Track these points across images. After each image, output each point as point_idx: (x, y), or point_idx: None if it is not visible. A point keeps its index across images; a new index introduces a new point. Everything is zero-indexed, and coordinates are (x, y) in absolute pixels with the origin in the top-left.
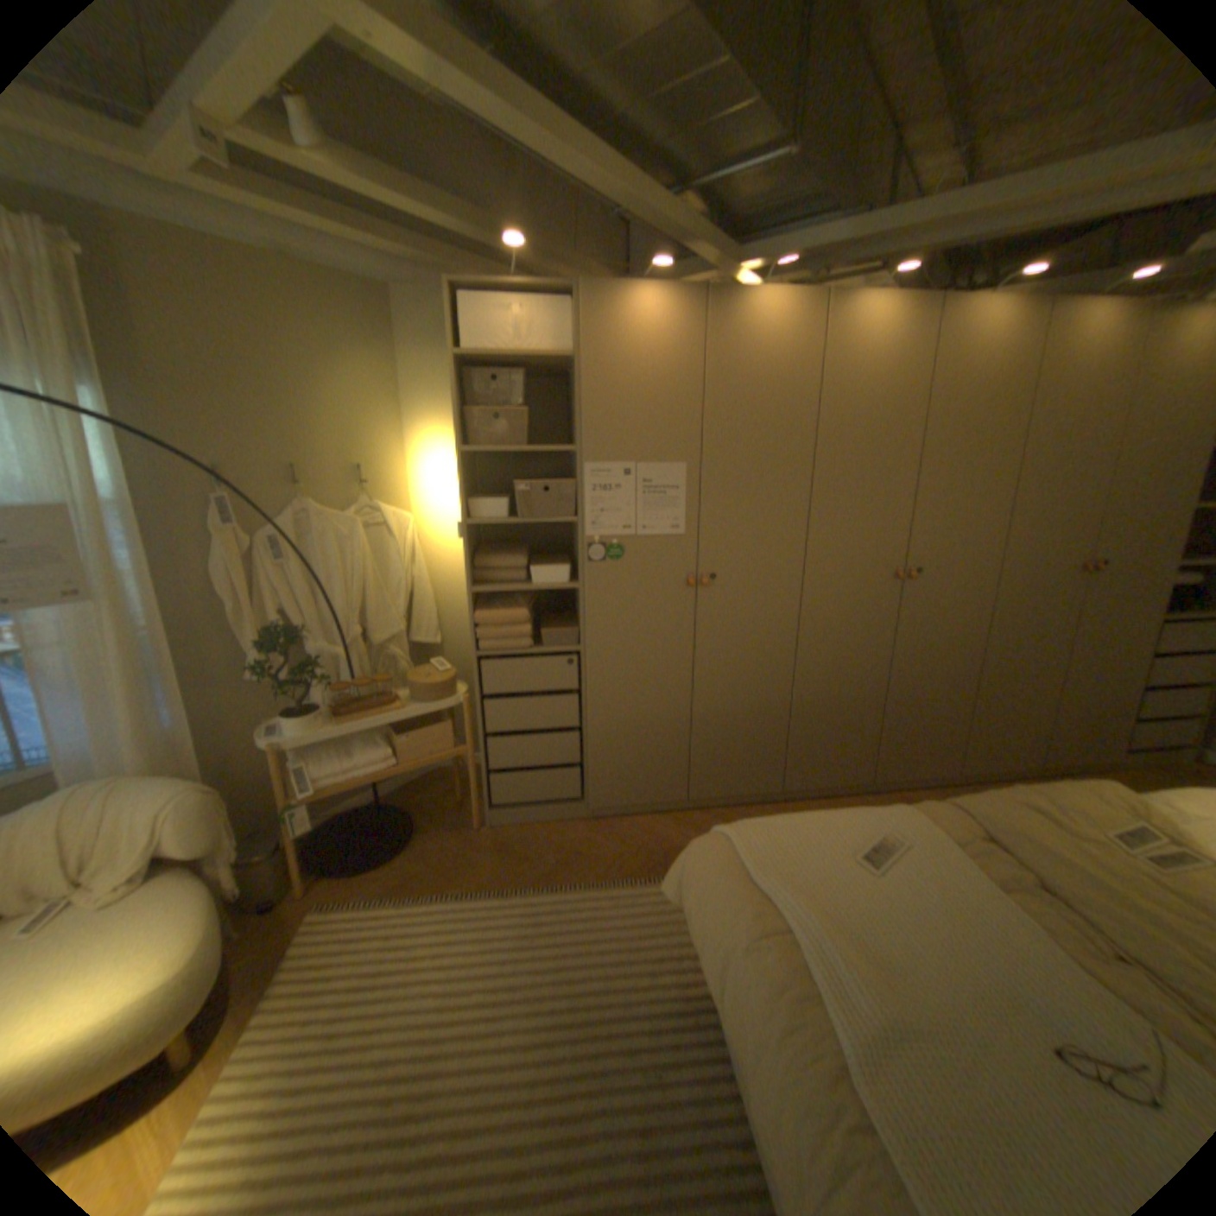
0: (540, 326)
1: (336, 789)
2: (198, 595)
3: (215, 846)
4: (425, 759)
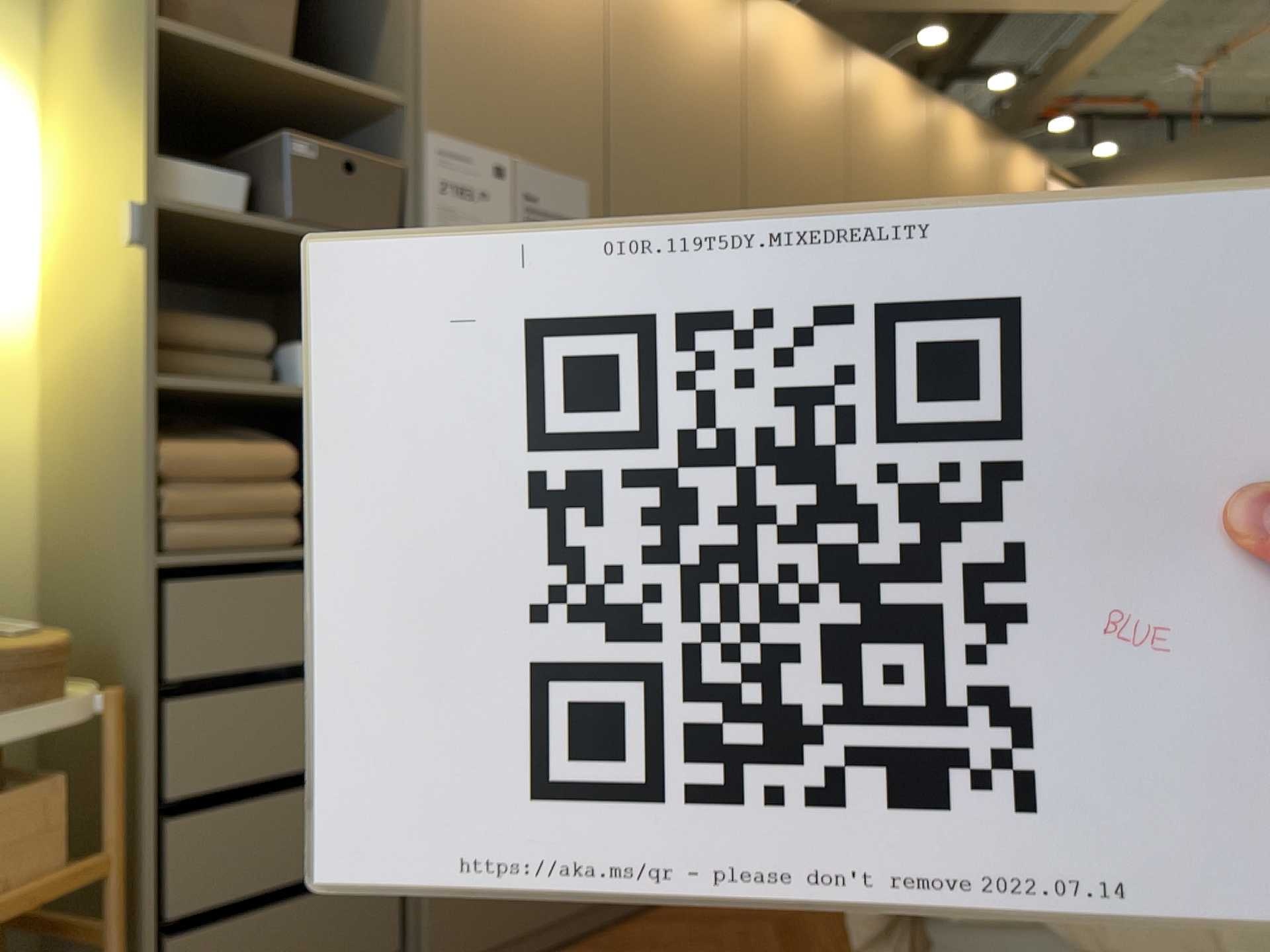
0: None
1: None
2: None
3: None
4: None
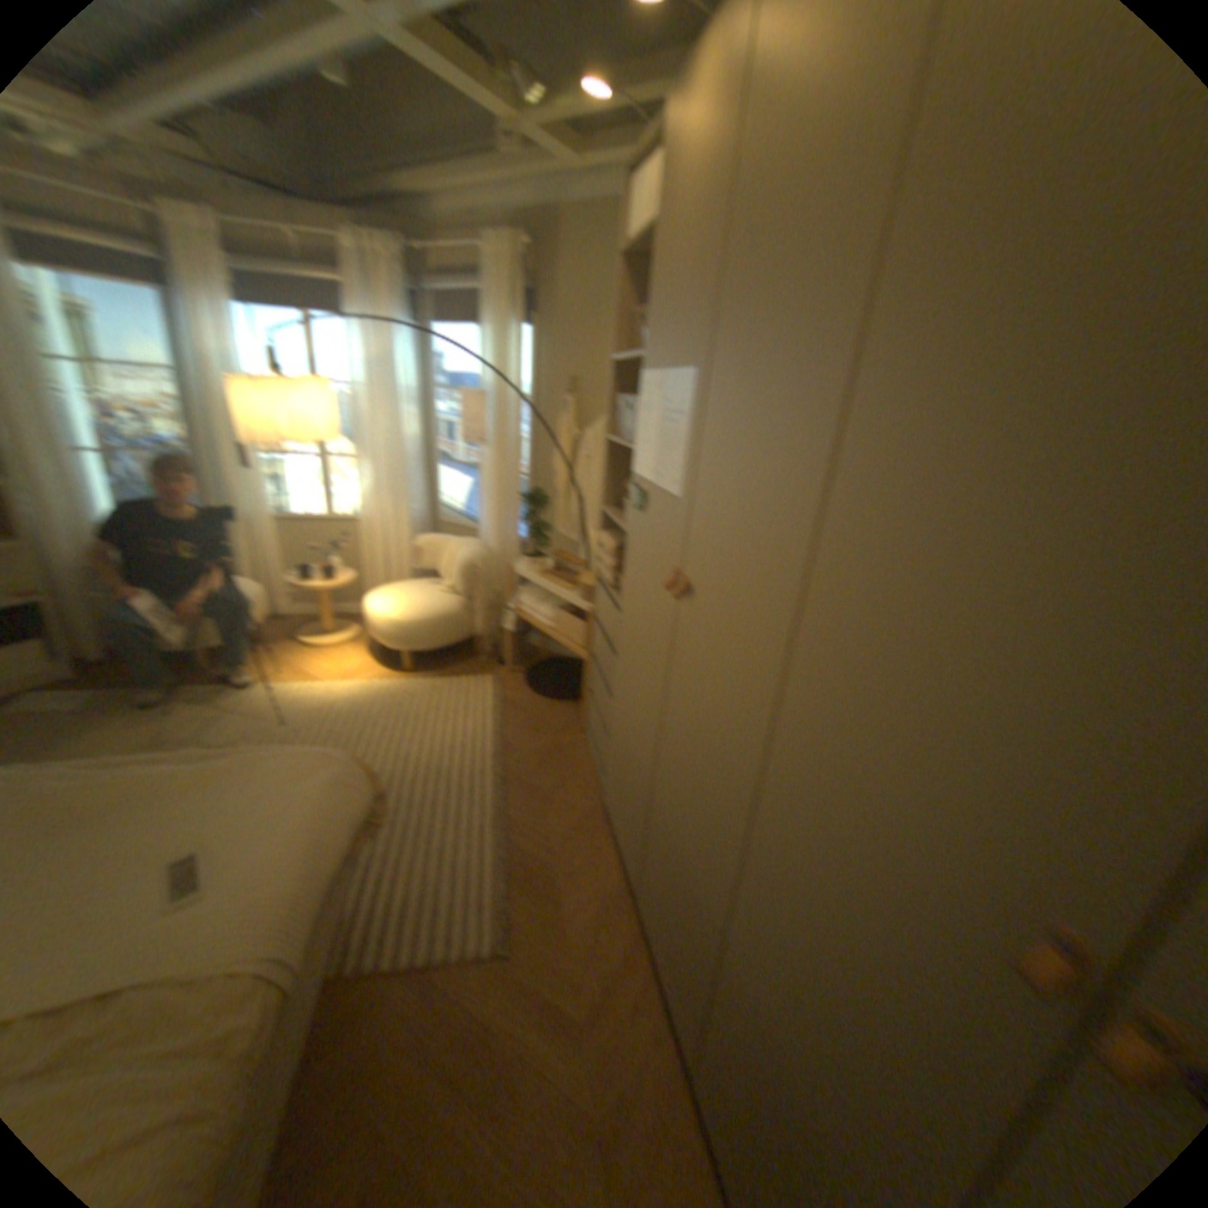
0: (662, 181)
1: (523, 616)
2: (549, 463)
3: (473, 599)
4: (563, 639)
